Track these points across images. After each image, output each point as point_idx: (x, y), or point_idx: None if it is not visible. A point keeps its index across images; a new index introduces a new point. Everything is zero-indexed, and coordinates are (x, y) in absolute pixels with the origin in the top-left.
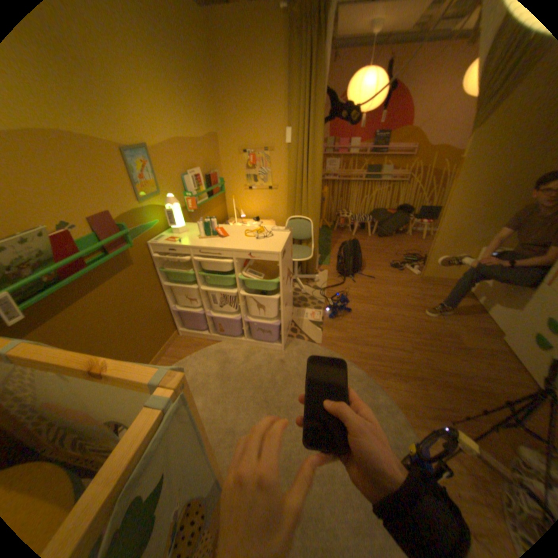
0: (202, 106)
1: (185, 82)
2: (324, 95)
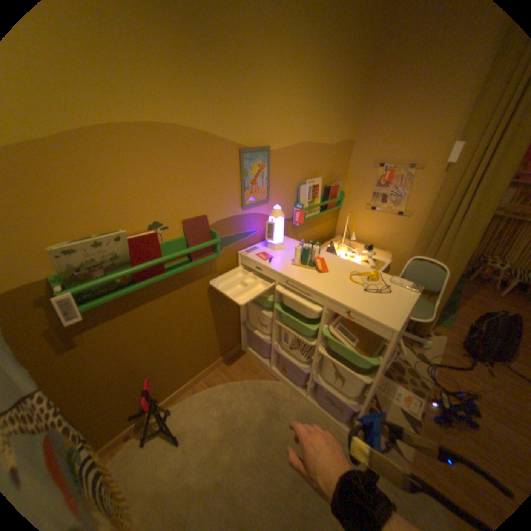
0: (347, 109)
1: (337, 80)
2: None
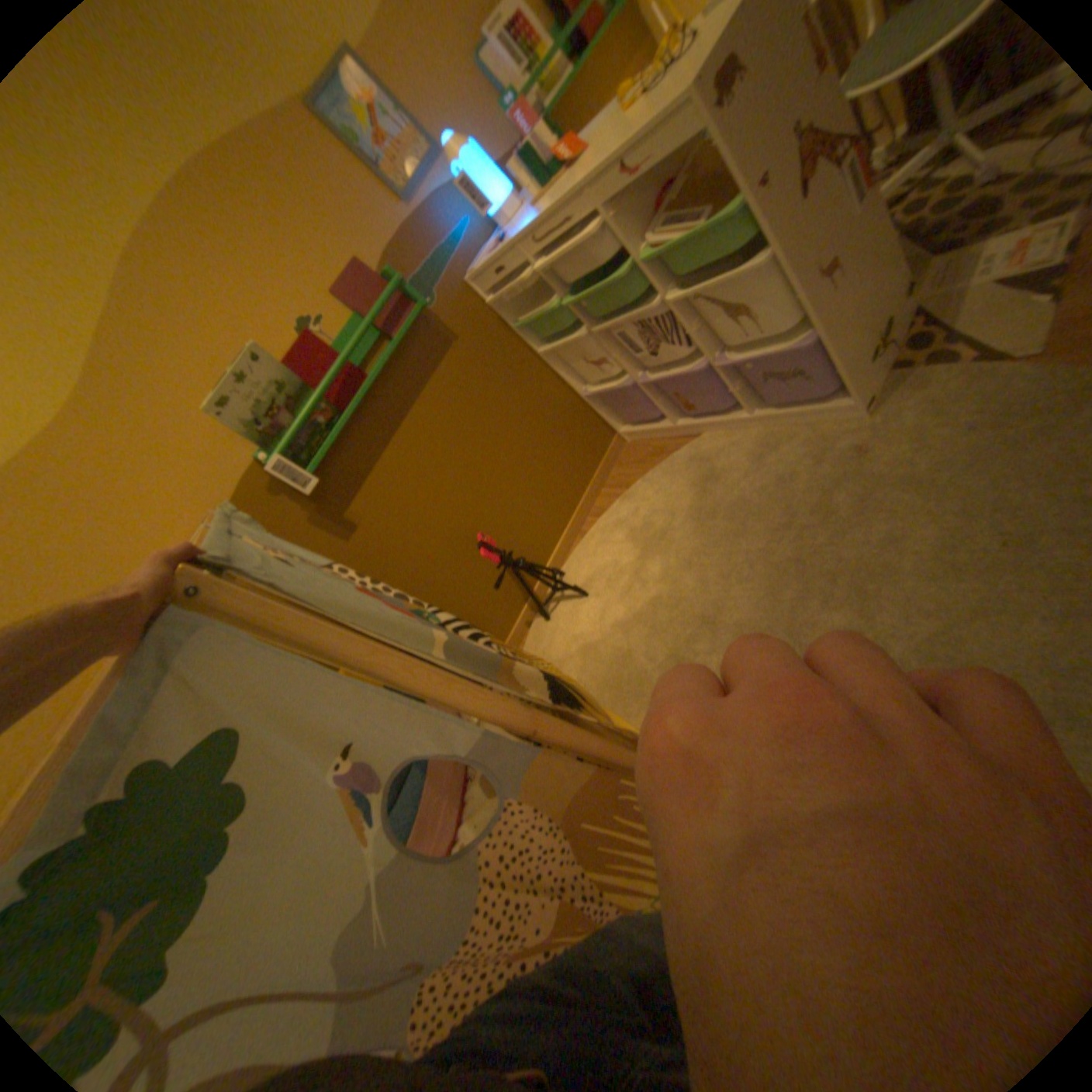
0: None
1: None
2: None
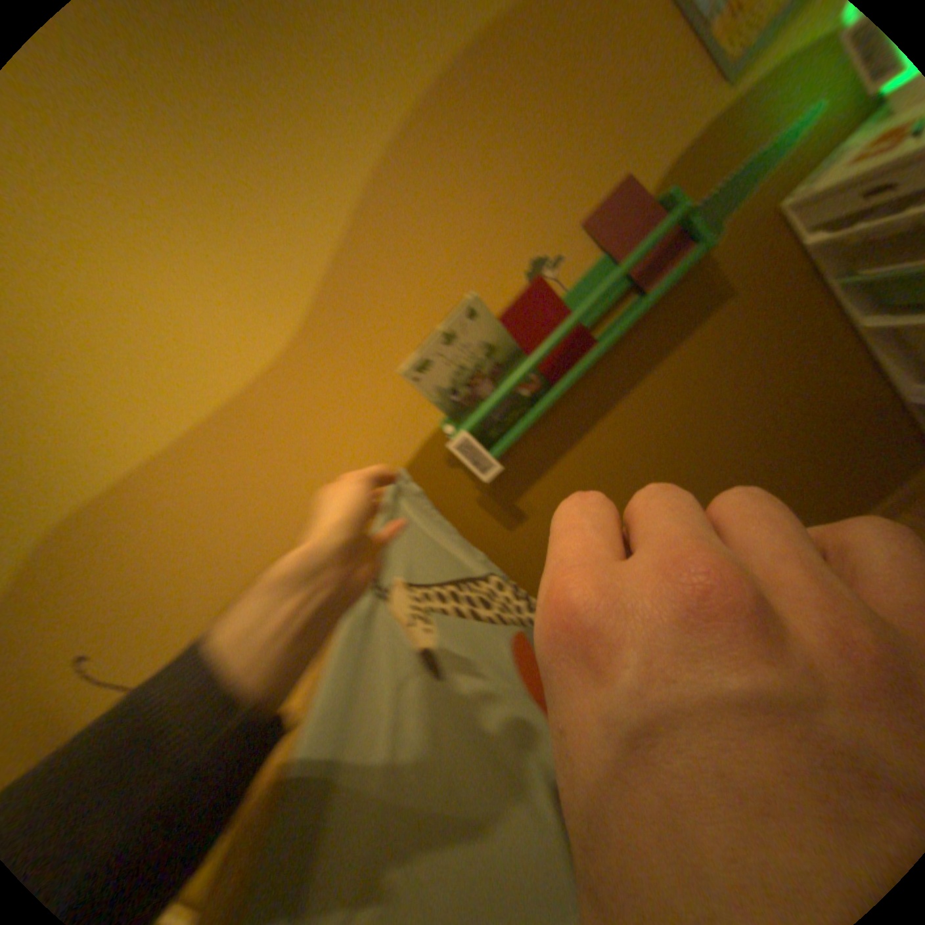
0: None
1: None
2: None
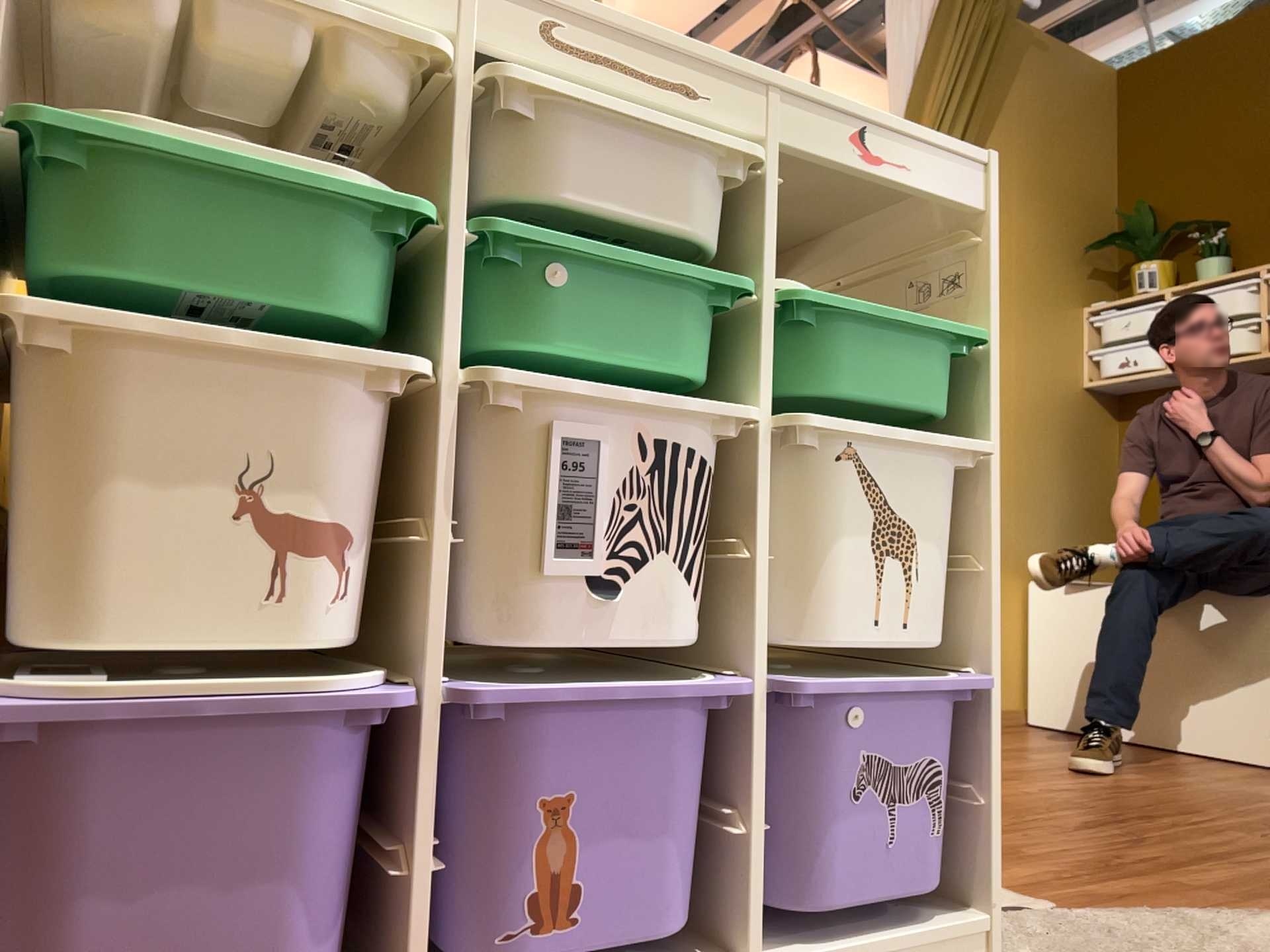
0: None
1: None
2: None
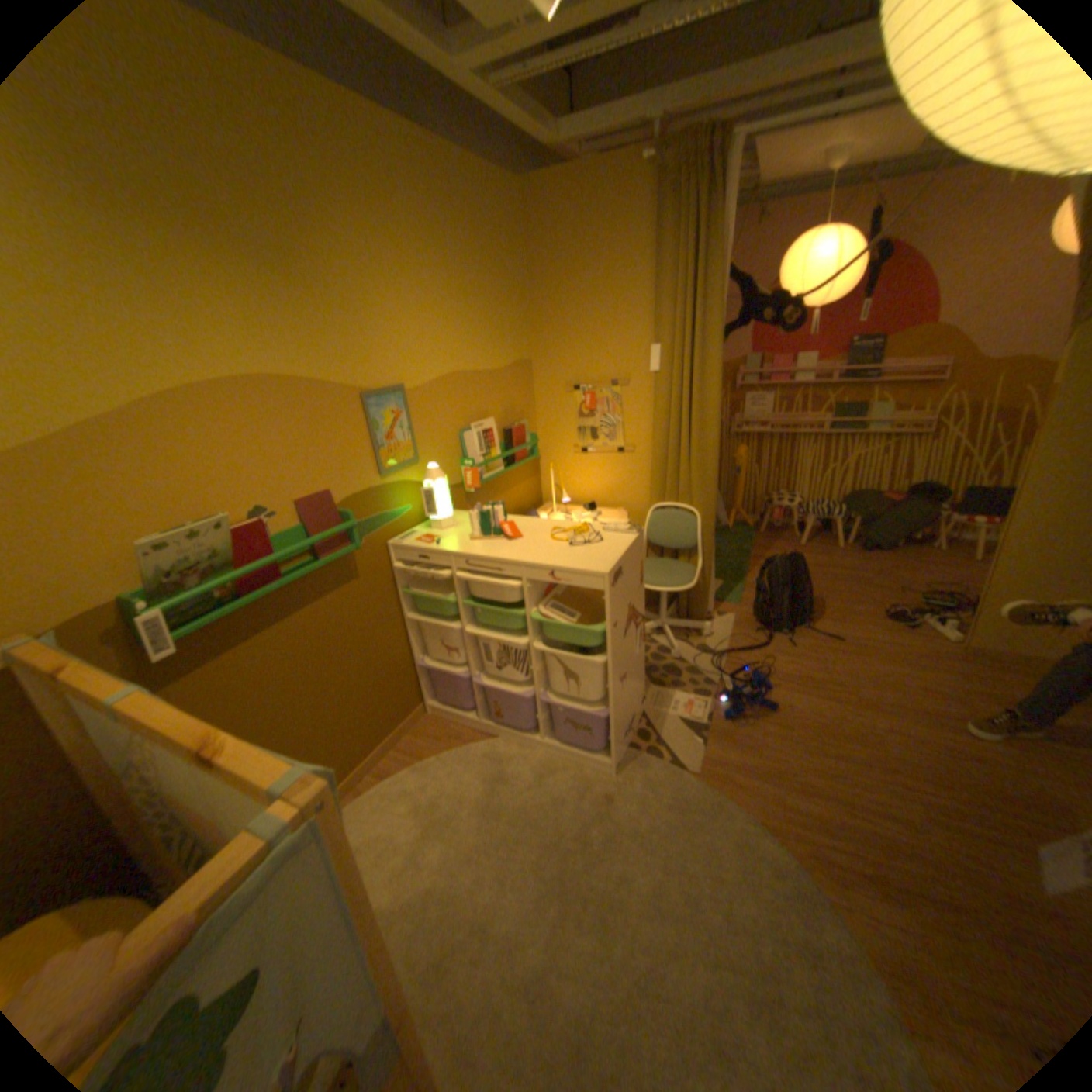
0: (507, 320)
1: (480, 287)
2: (723, 285)
